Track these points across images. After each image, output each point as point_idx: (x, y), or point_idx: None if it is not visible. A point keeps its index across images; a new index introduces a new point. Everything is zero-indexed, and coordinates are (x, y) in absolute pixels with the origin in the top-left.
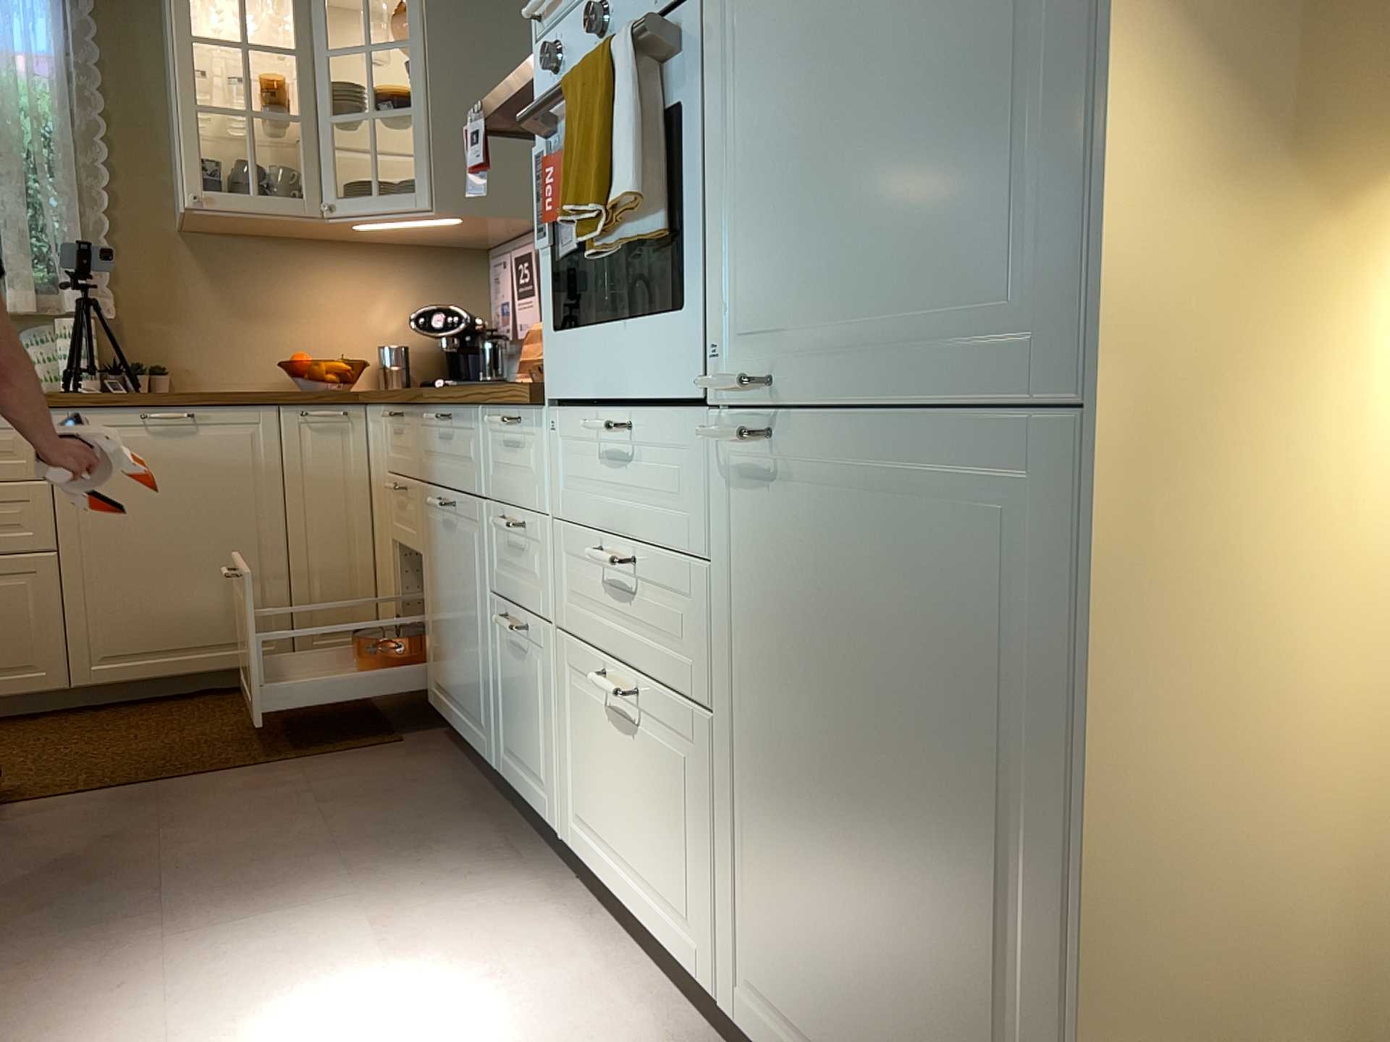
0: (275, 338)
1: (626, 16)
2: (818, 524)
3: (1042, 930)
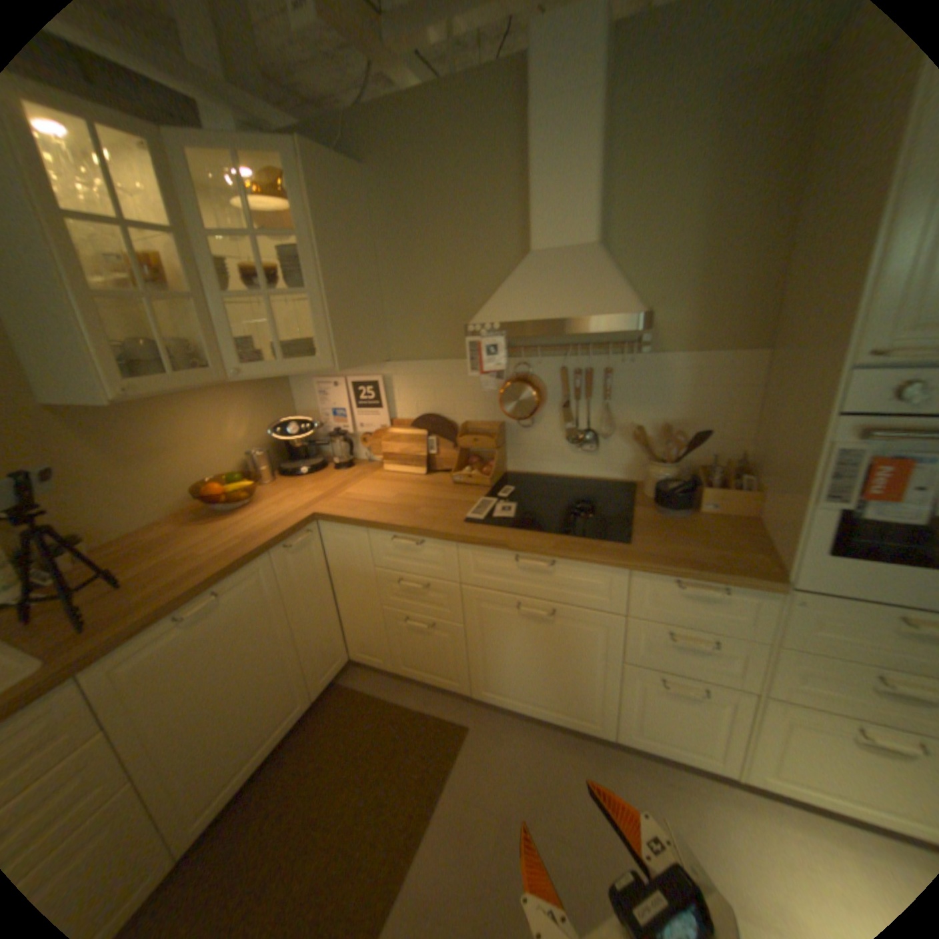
0: (163, 473)
1: None
2: None
3: None
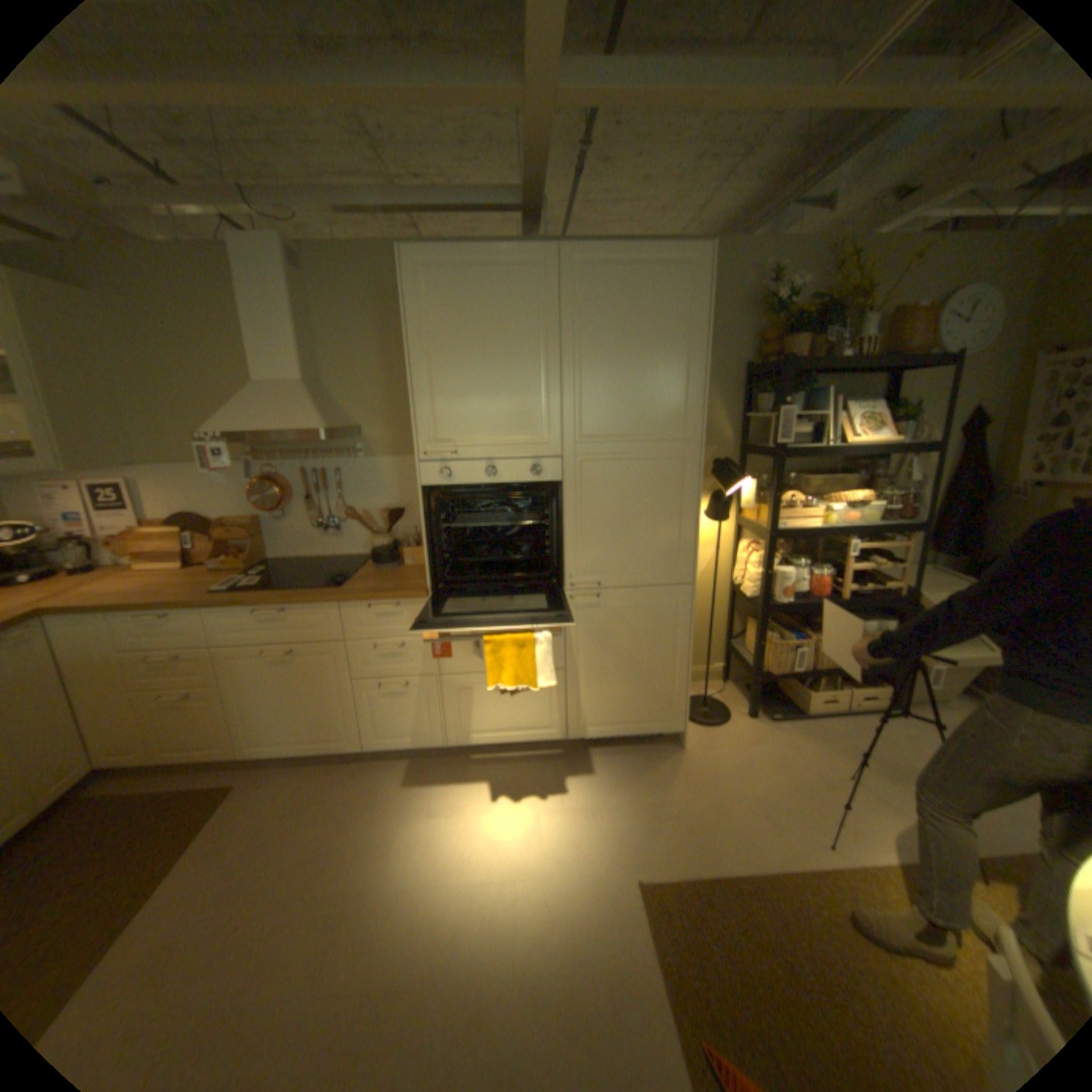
0: None
1: (504, 476)
2: (610, 613)
3: (675, 667)
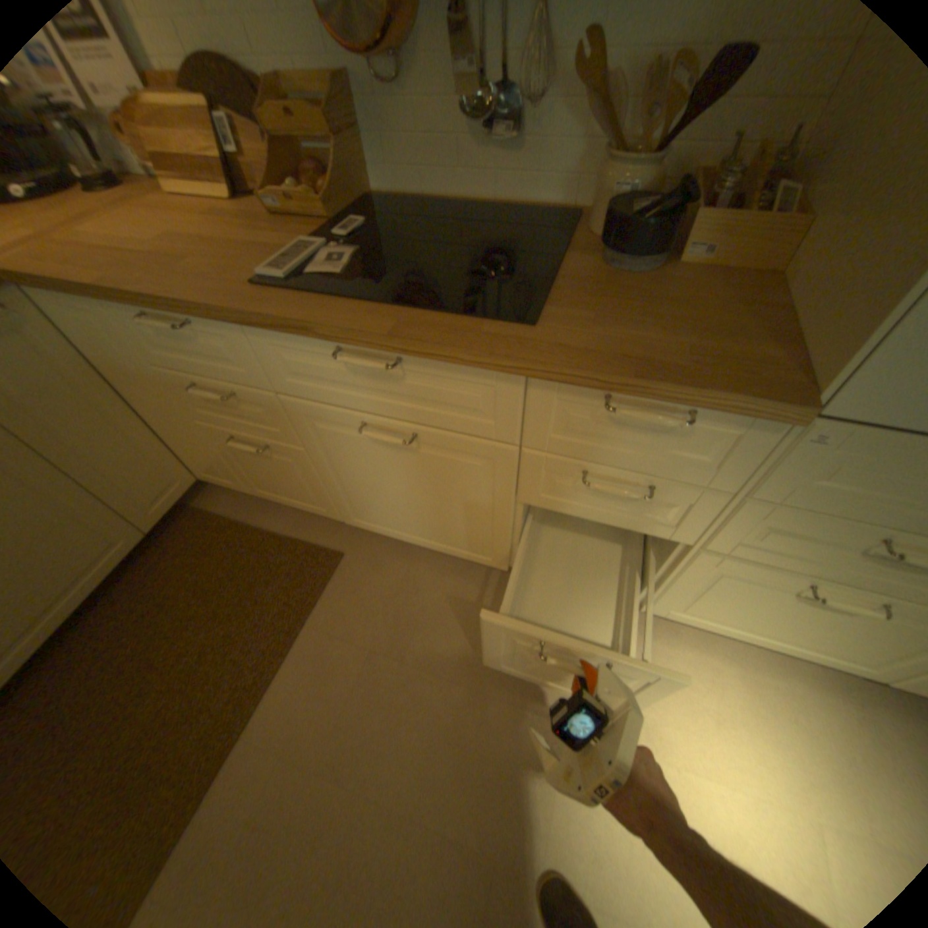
0: None
1: None
2: None
3: None
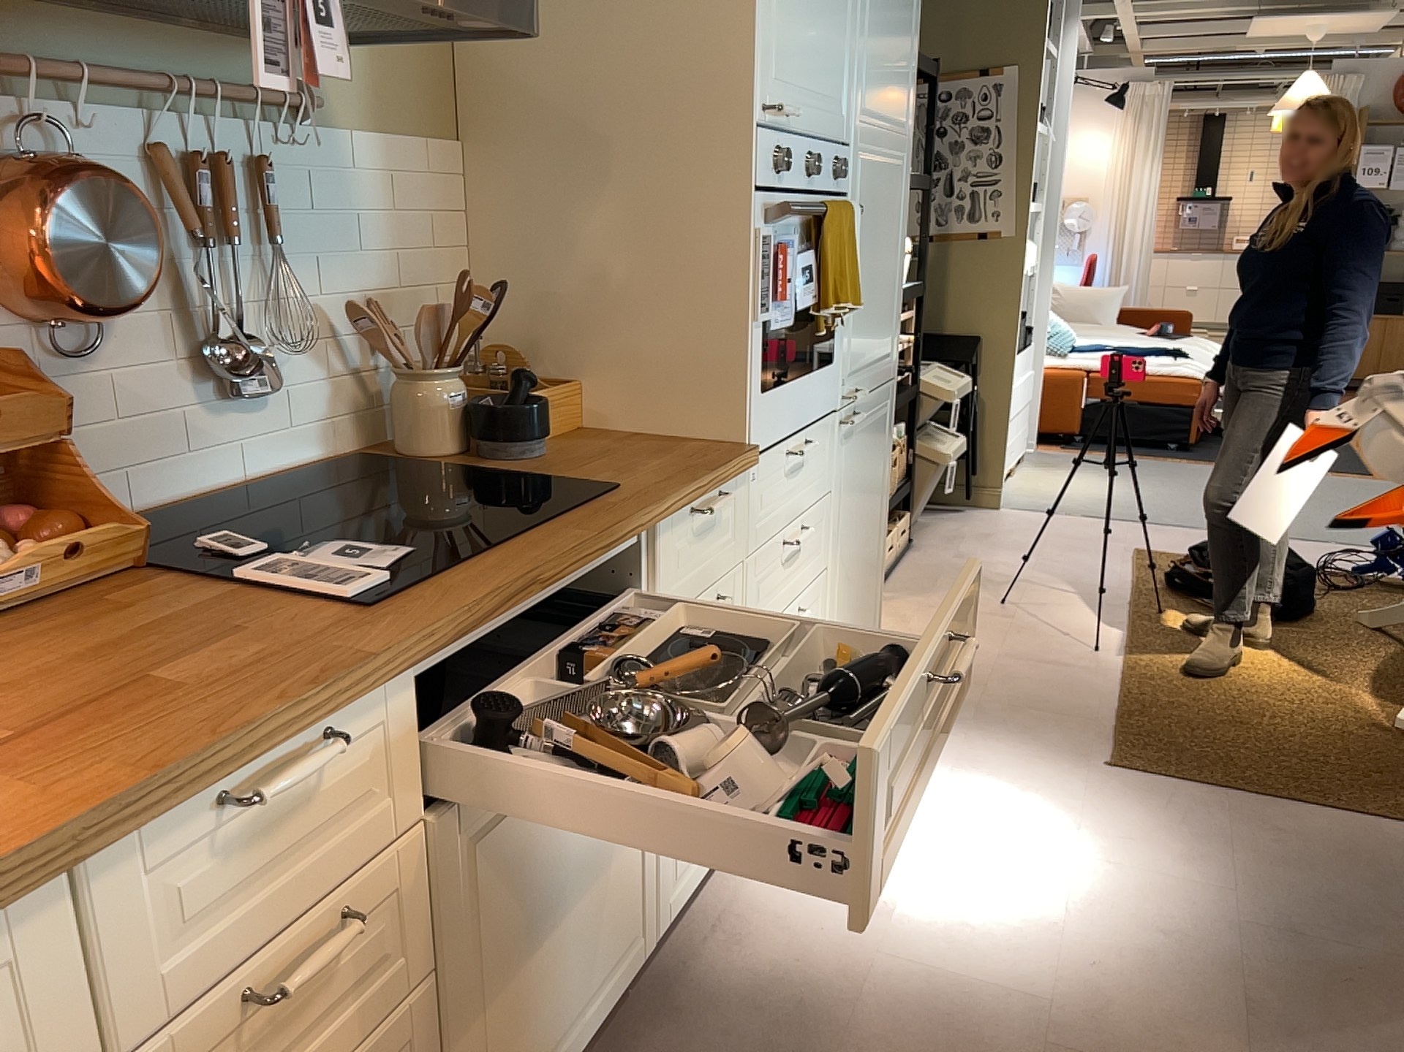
0: None
1: (819, 176)
2: (860, 442)
3: (882, 520)
